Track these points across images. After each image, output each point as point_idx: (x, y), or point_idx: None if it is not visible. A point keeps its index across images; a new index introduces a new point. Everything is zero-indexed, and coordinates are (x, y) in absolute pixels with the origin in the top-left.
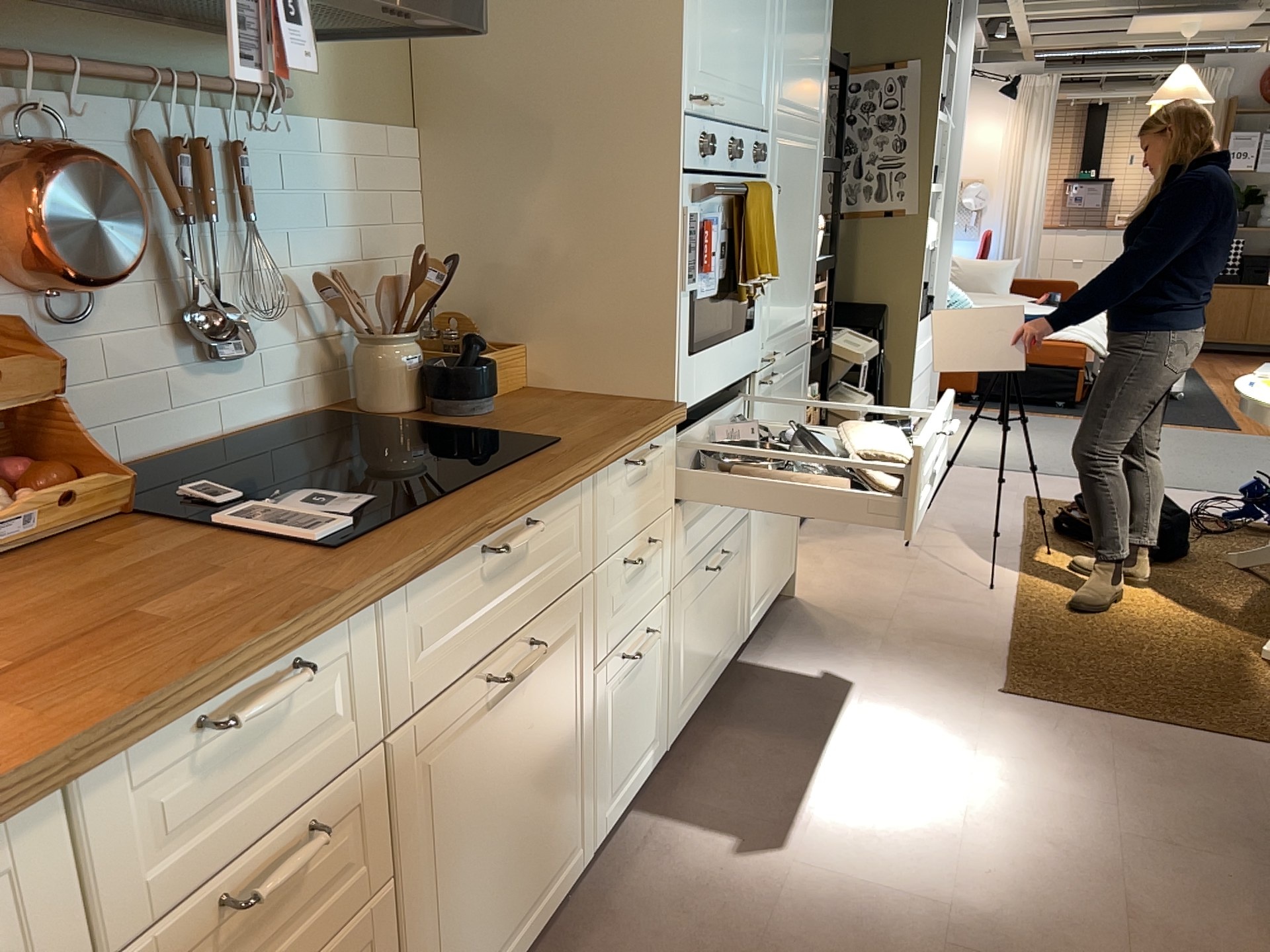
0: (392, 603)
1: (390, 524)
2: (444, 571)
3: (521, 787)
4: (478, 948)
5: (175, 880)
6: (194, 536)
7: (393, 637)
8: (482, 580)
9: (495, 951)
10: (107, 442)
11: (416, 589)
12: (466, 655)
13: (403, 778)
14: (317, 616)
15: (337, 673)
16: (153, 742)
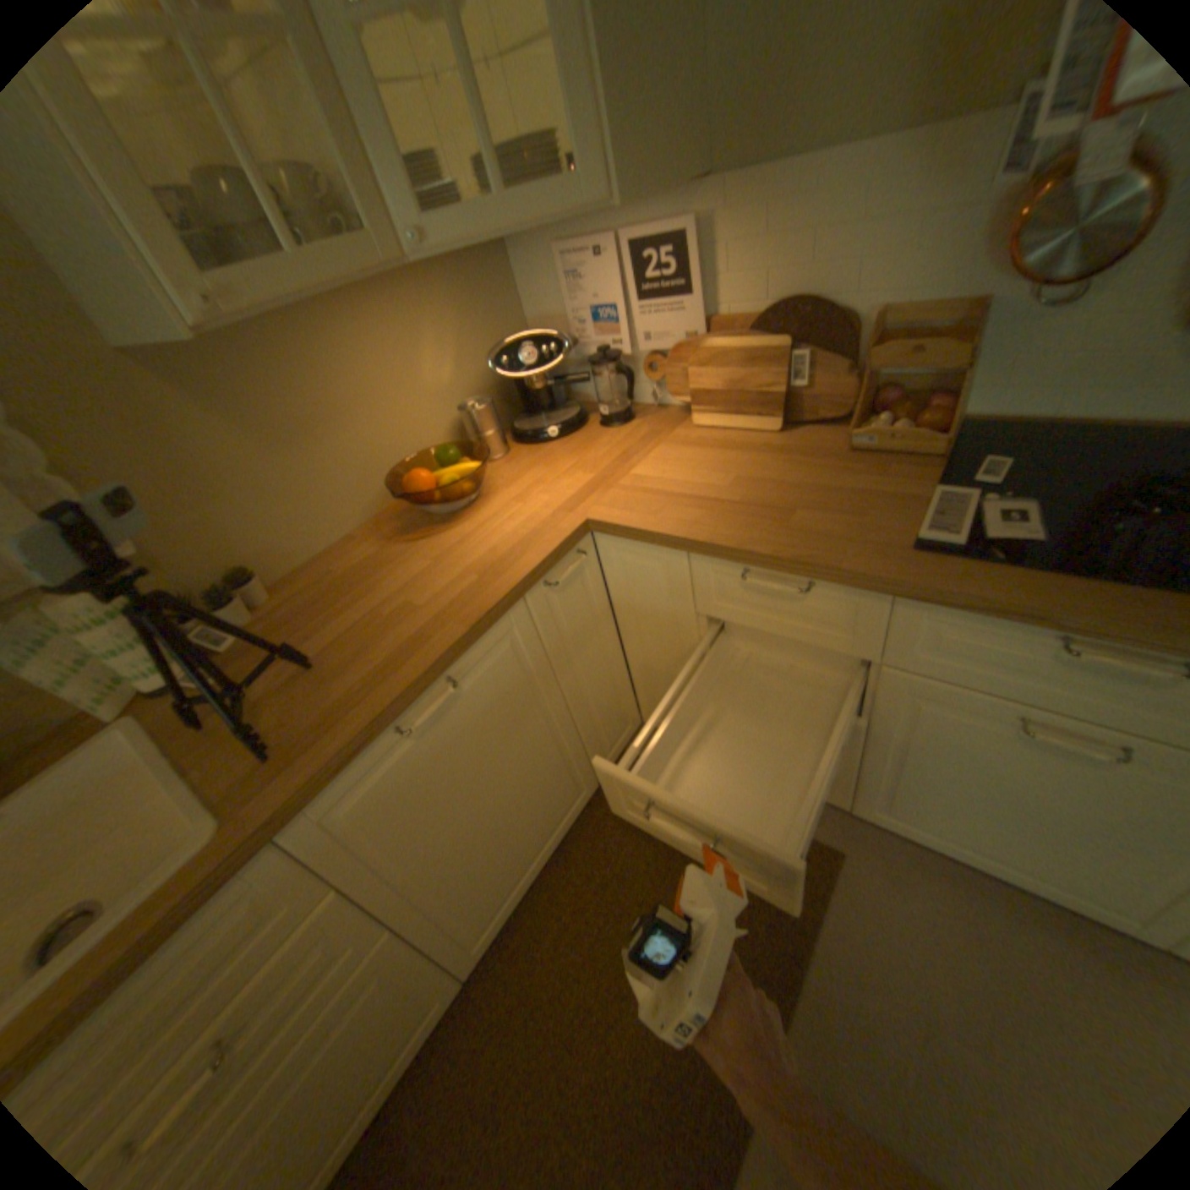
0: (919, 605)
1: (997, 563)
2: (998, 621)
3: (1054, 813)
4: (946, 827)
5: (734, 615)
6: (921, 491)
7: (915, 623)
8: (1067, 660)
9: (967, 847)
10: (1053, 399)
11: (955, 613)
12: (1008, 688)
13: (898, 695)
14: (826, 571)
15: (853, 609)
16: (727, 562)
